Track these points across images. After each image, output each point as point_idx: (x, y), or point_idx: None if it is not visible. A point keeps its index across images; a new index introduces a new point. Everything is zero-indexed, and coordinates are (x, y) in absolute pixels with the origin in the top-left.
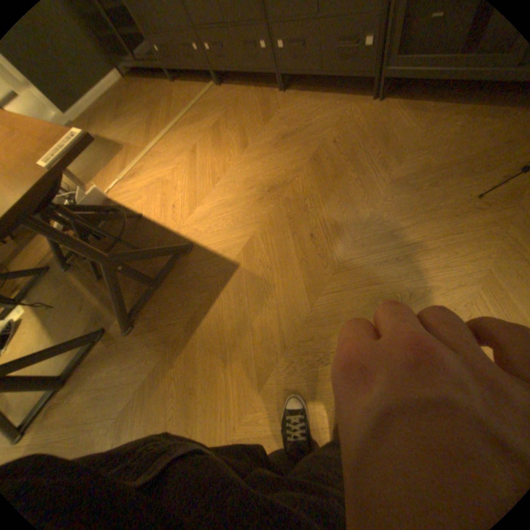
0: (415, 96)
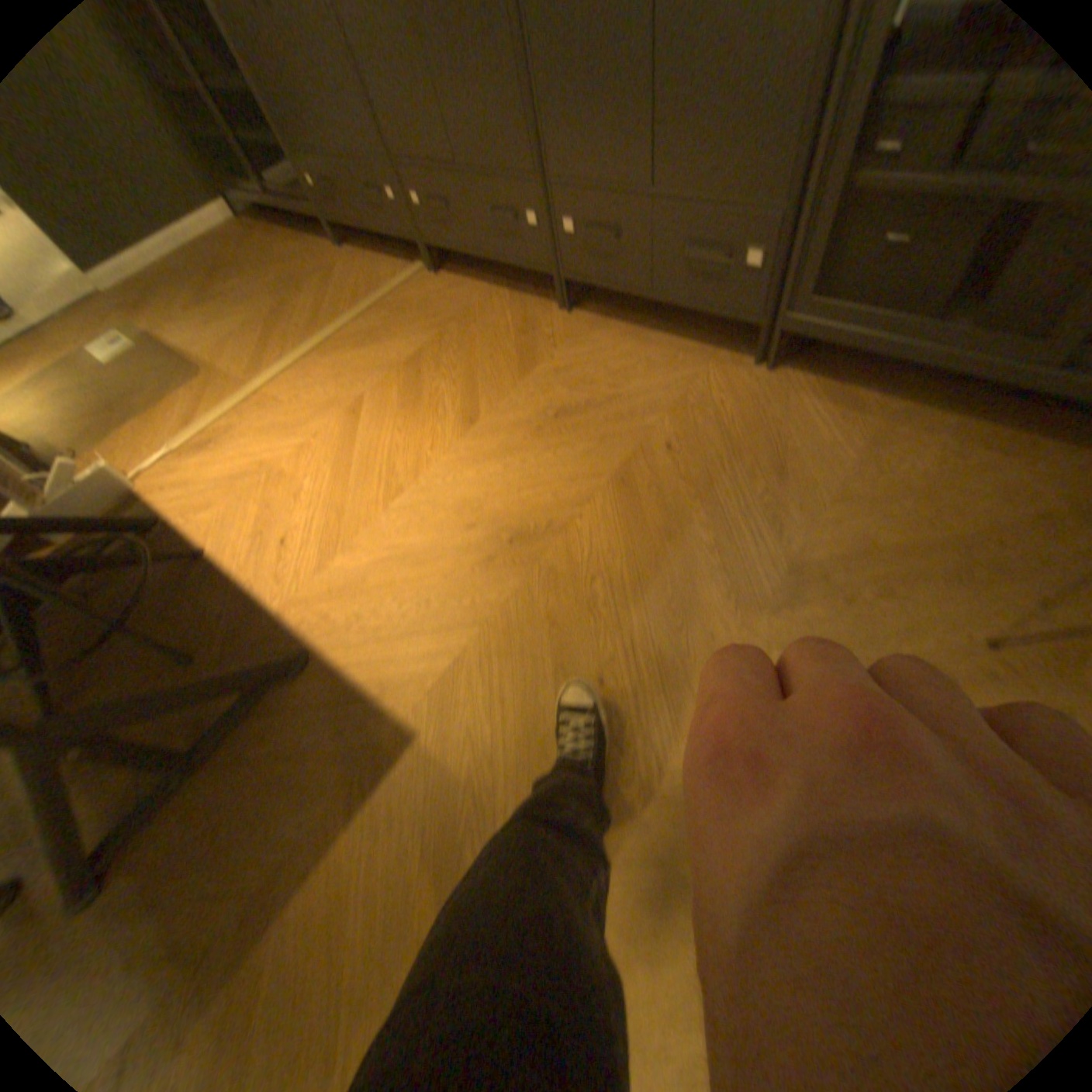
0: (842, 373)
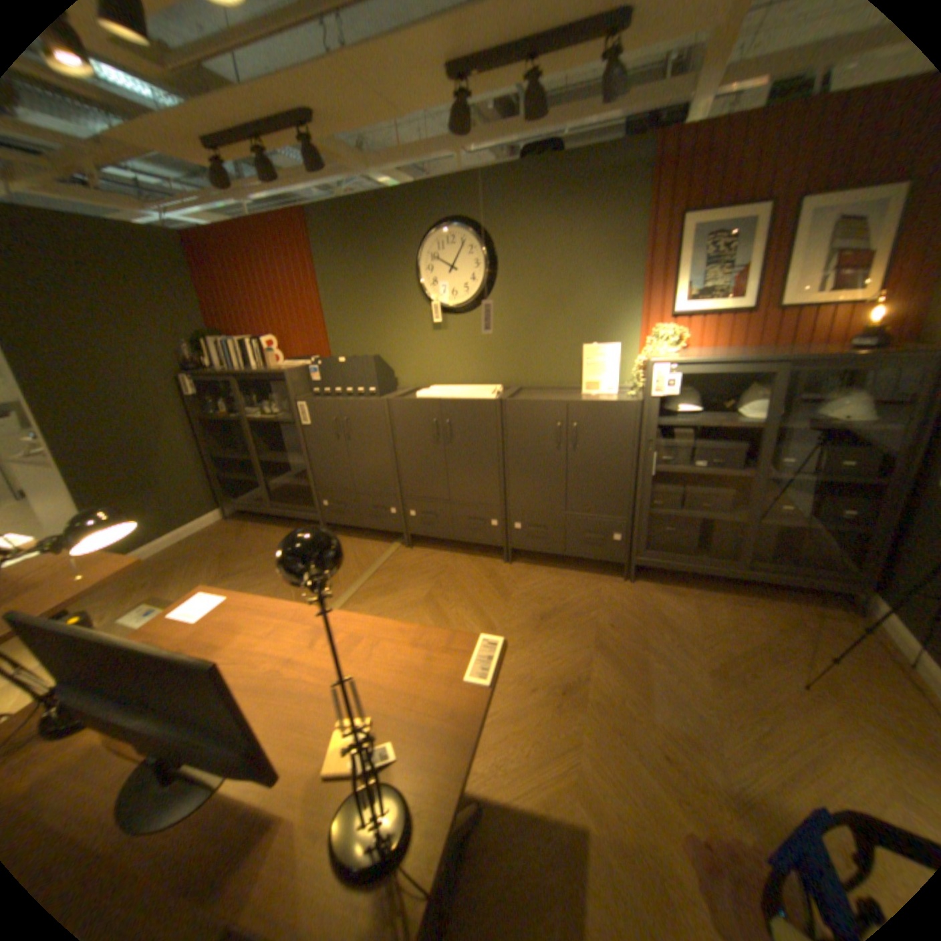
0: (662, 581)
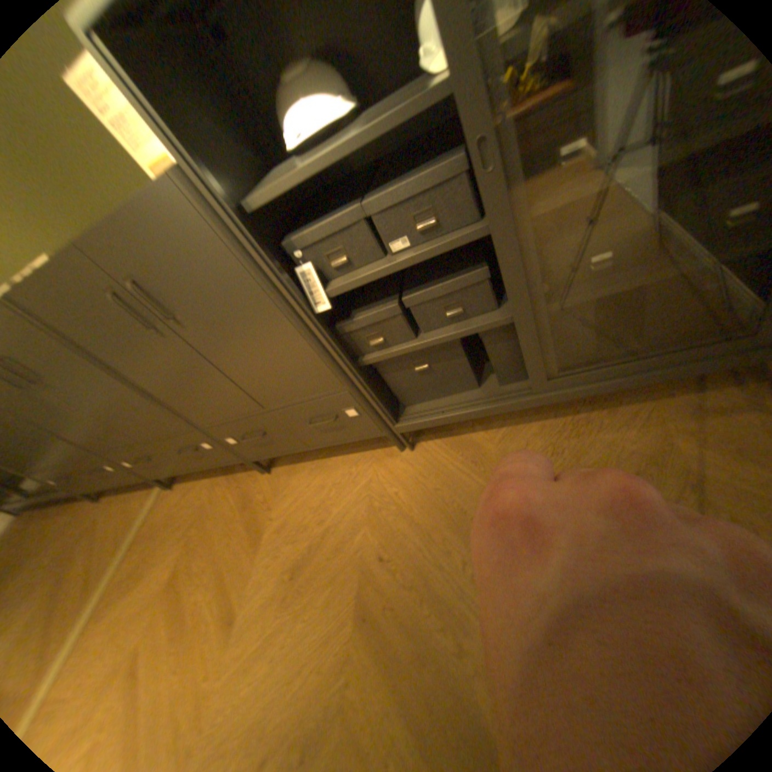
0: (454, 428)
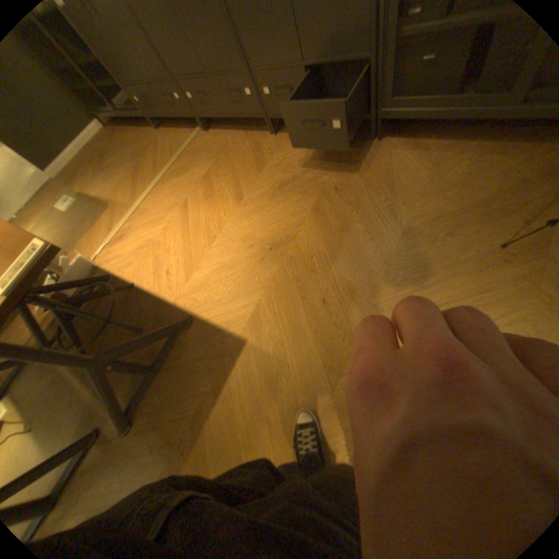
0: (416, 133)
